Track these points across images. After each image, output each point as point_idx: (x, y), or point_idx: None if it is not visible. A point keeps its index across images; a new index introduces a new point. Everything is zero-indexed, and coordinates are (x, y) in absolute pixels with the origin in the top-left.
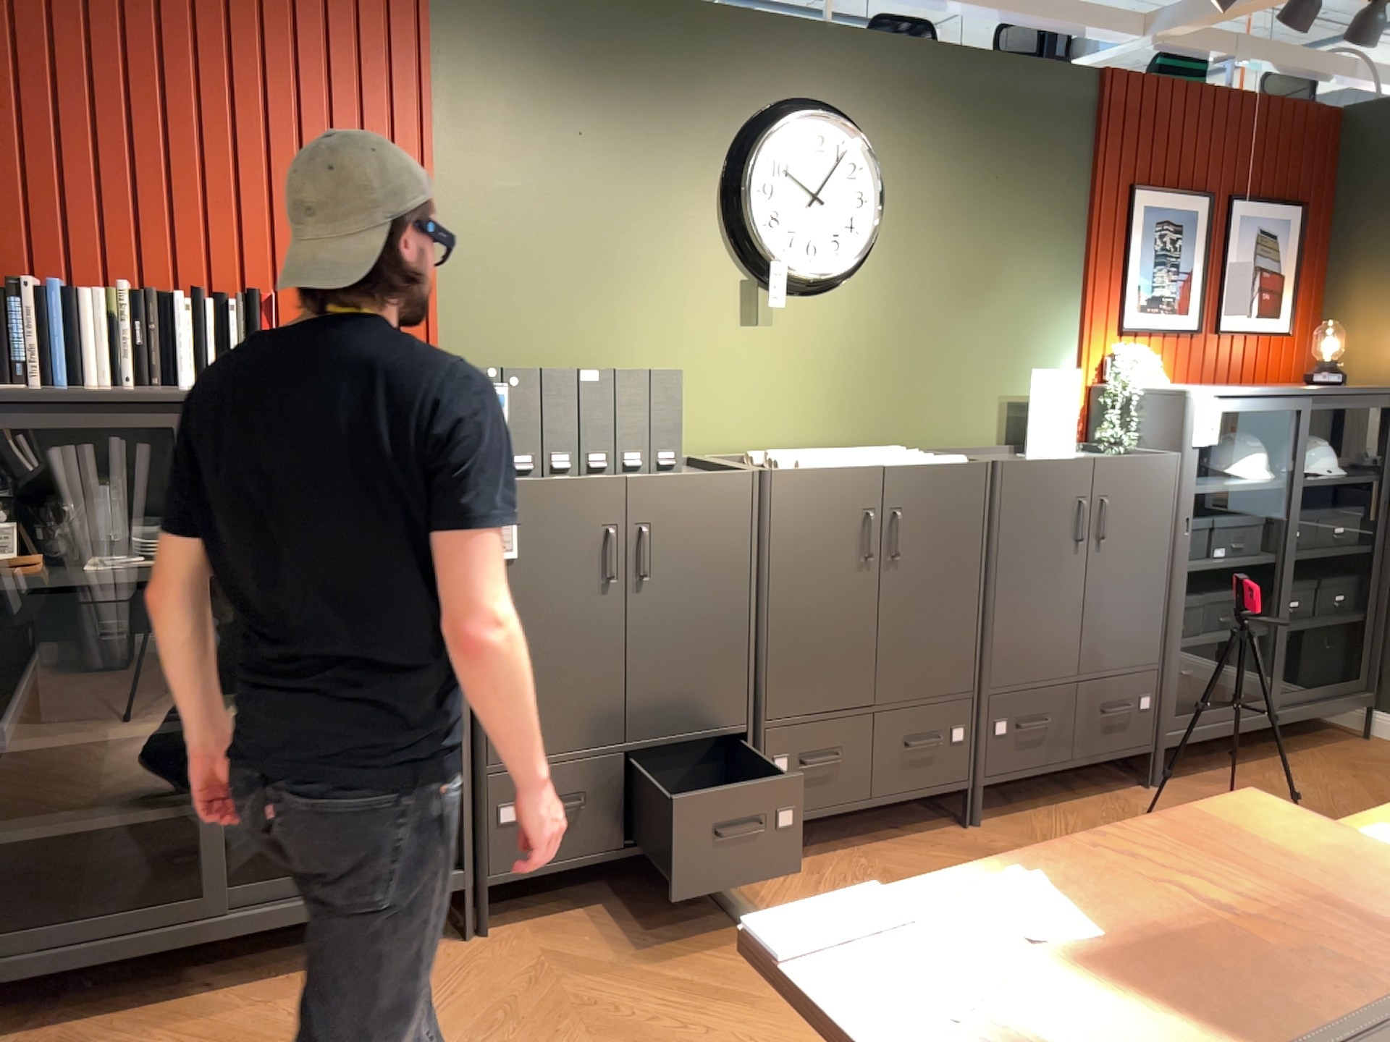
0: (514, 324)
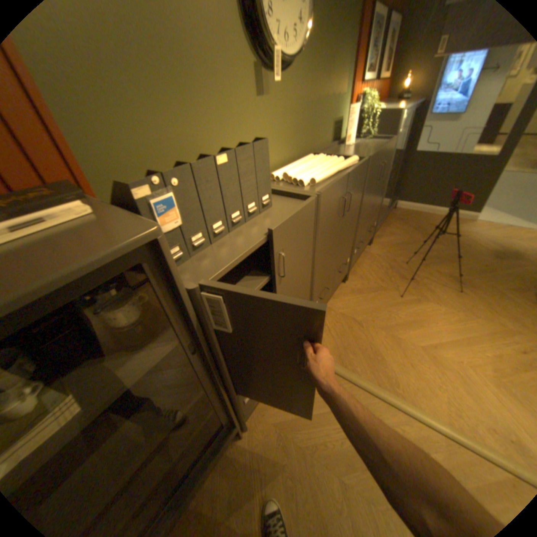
0: (130, 118)
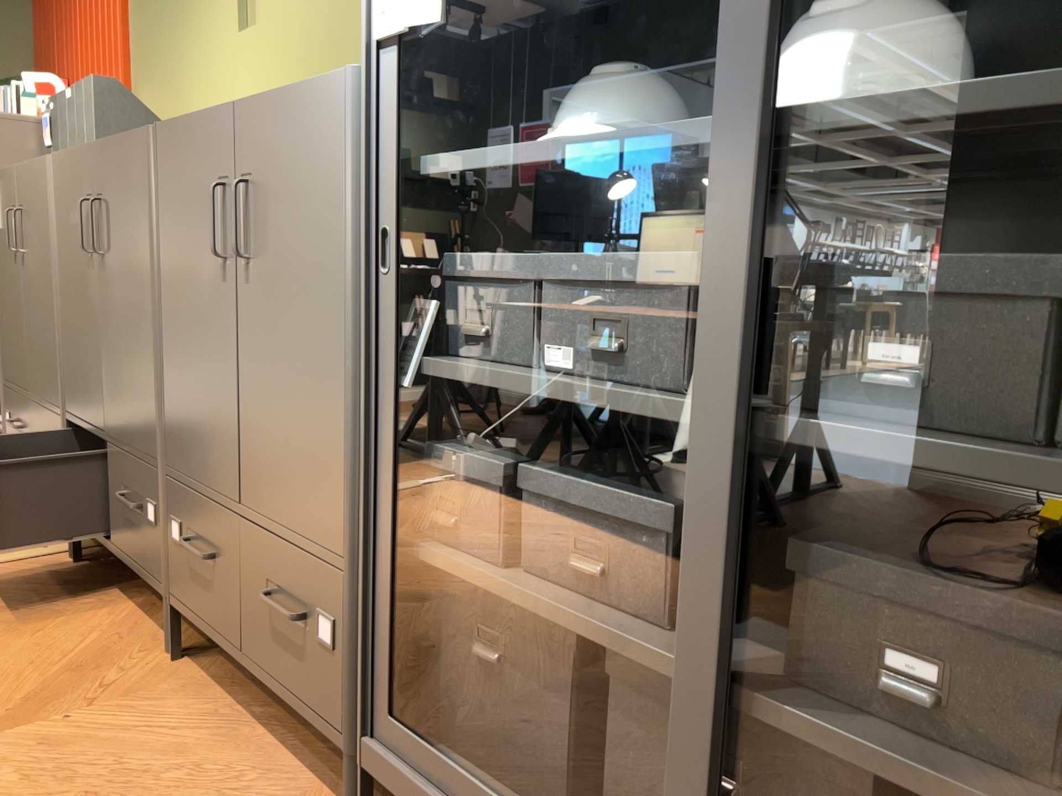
0: (153, 76)
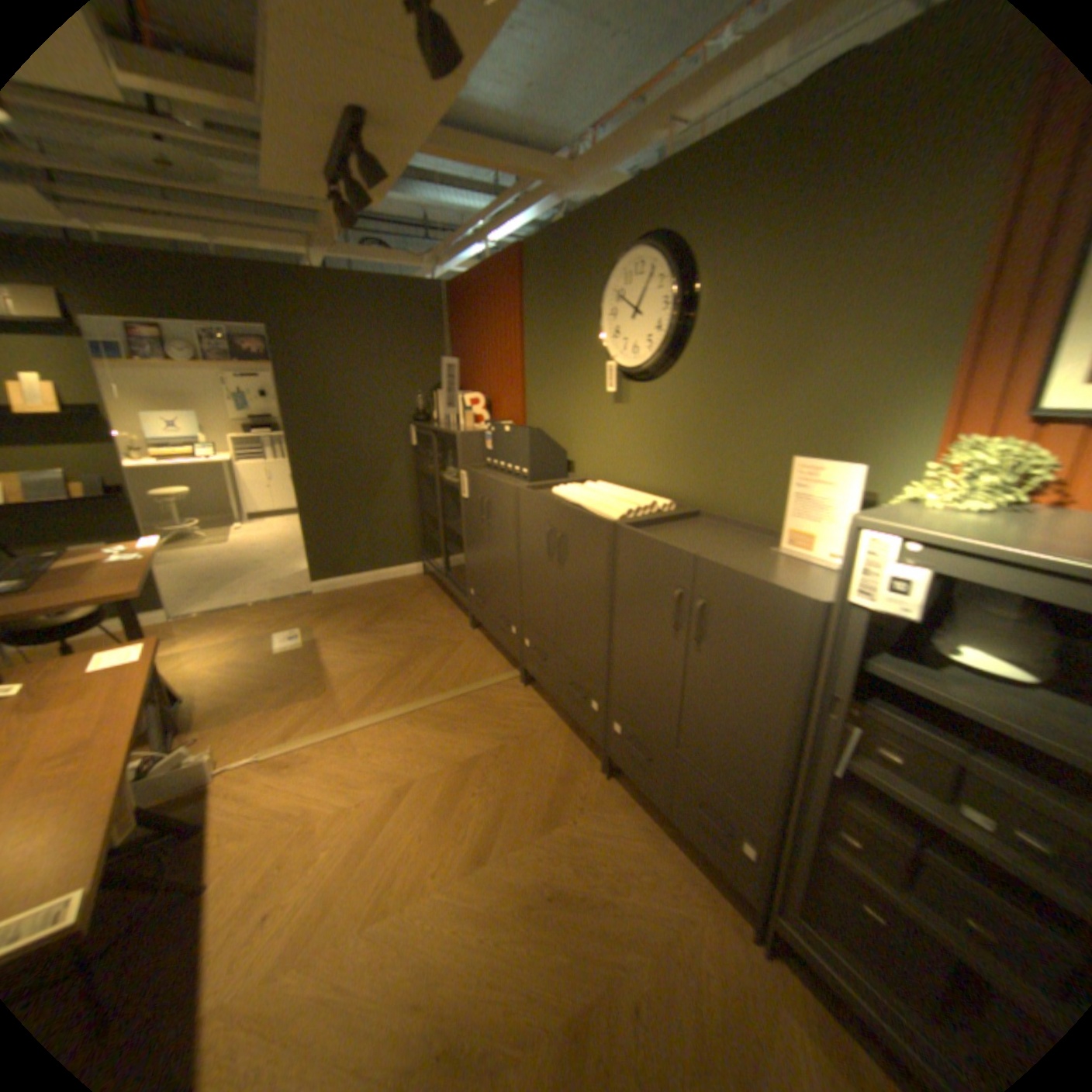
0: (541, 403)
